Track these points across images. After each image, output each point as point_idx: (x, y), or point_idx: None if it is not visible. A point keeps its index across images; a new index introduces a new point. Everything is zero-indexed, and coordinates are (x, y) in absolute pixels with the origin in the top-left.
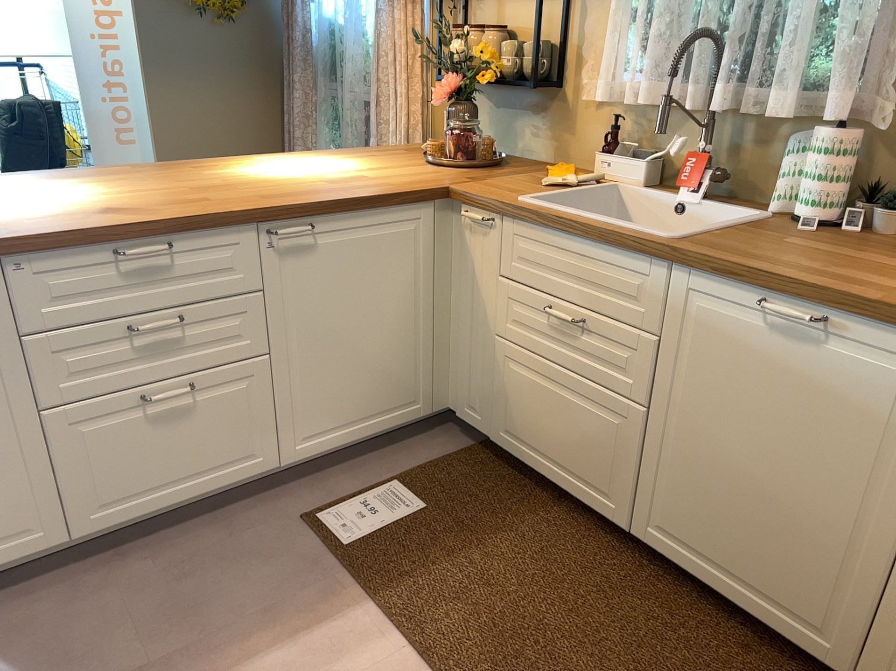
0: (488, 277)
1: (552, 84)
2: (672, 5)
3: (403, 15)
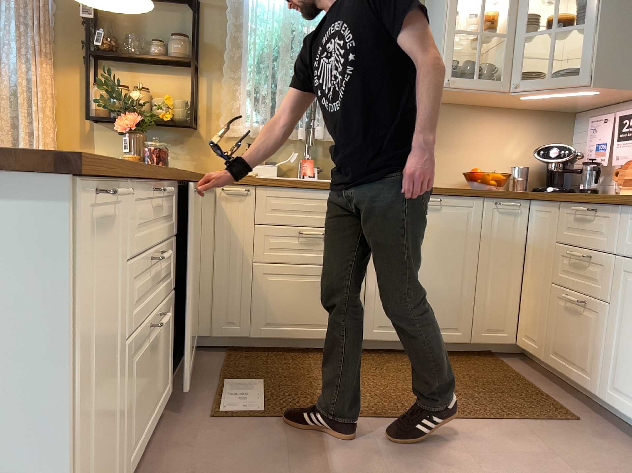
0: (243, 227)
1: (190, 126)
2: (287, 88)
3: (42, 69)
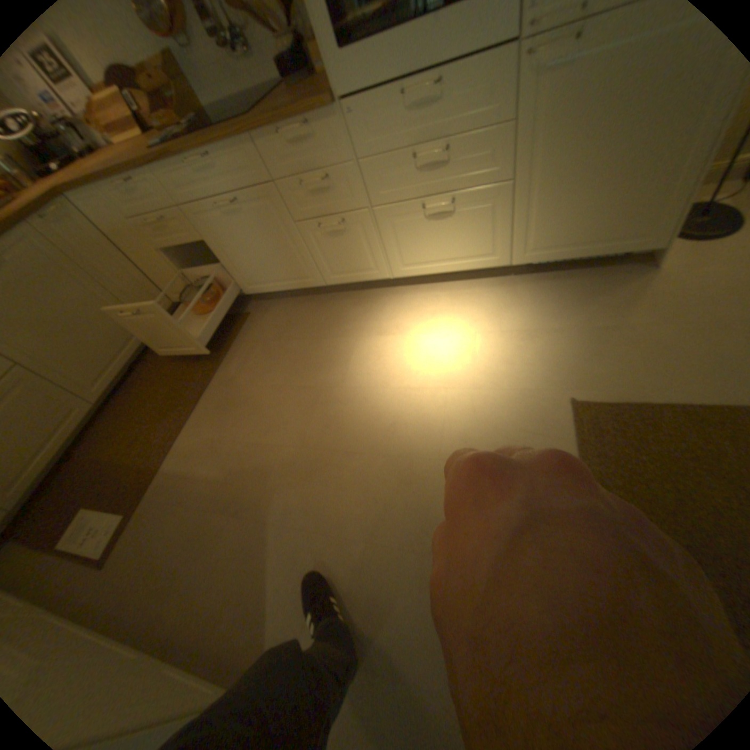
0: None
1: None
2: None
3: None
